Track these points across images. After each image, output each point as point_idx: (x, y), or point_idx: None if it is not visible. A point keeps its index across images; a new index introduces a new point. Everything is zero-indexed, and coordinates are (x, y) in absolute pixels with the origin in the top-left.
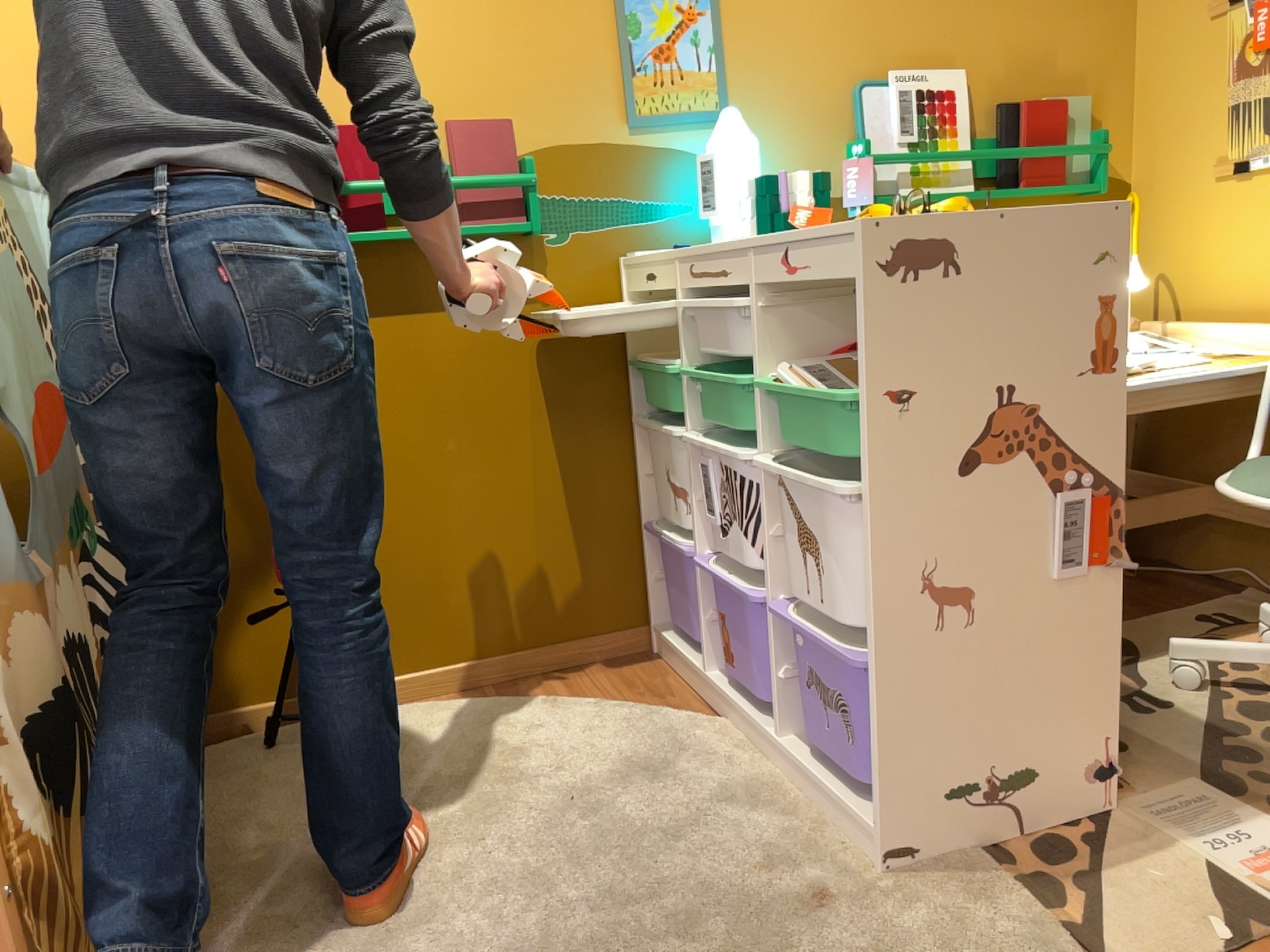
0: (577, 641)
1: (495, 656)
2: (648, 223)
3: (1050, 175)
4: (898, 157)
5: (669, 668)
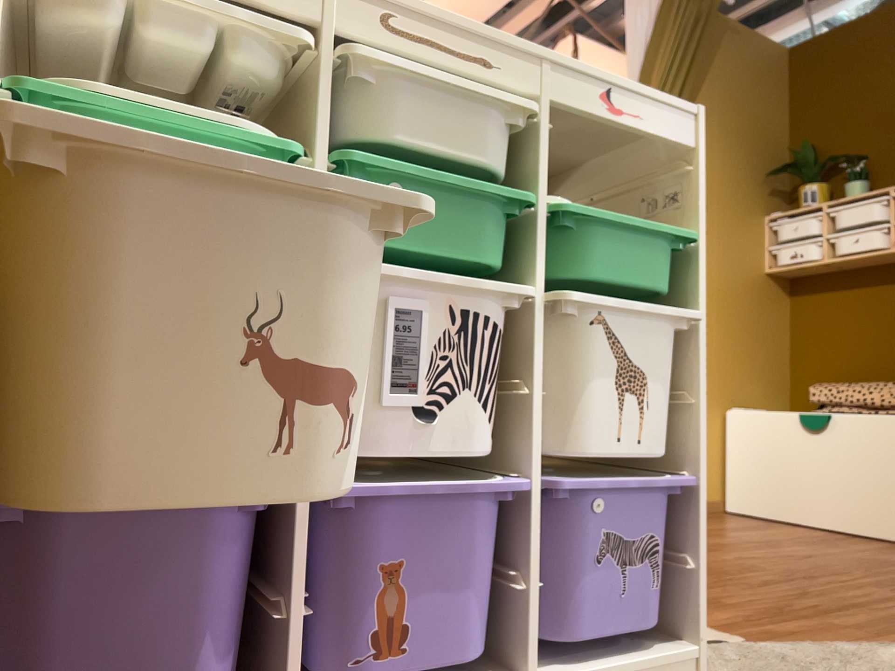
0: None
1: None
2: None
3: None
4: None
5: None
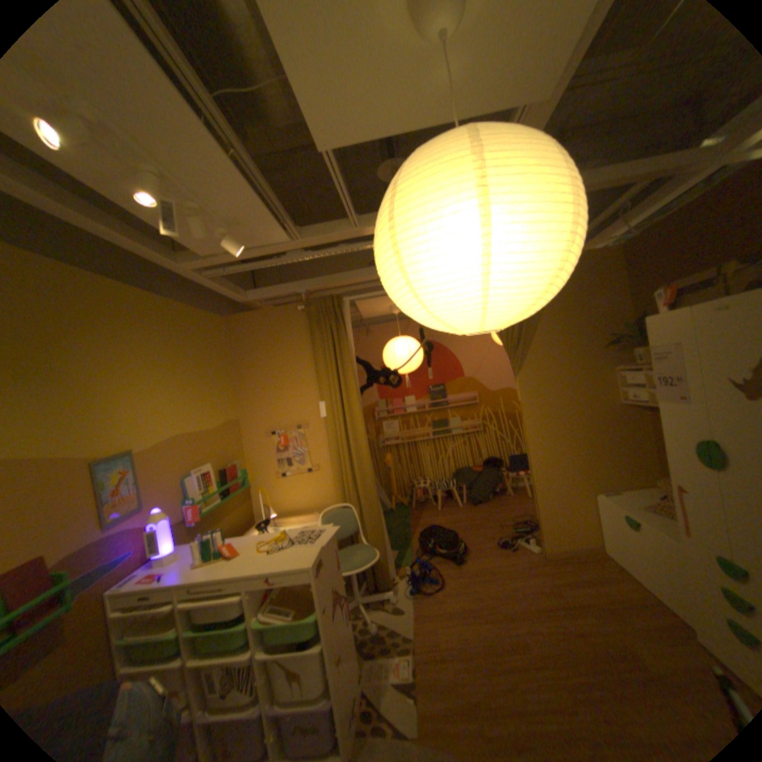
0: None
1: None
2: (114, 570)
3: (236, 487)
4: (204, 500)
5: None
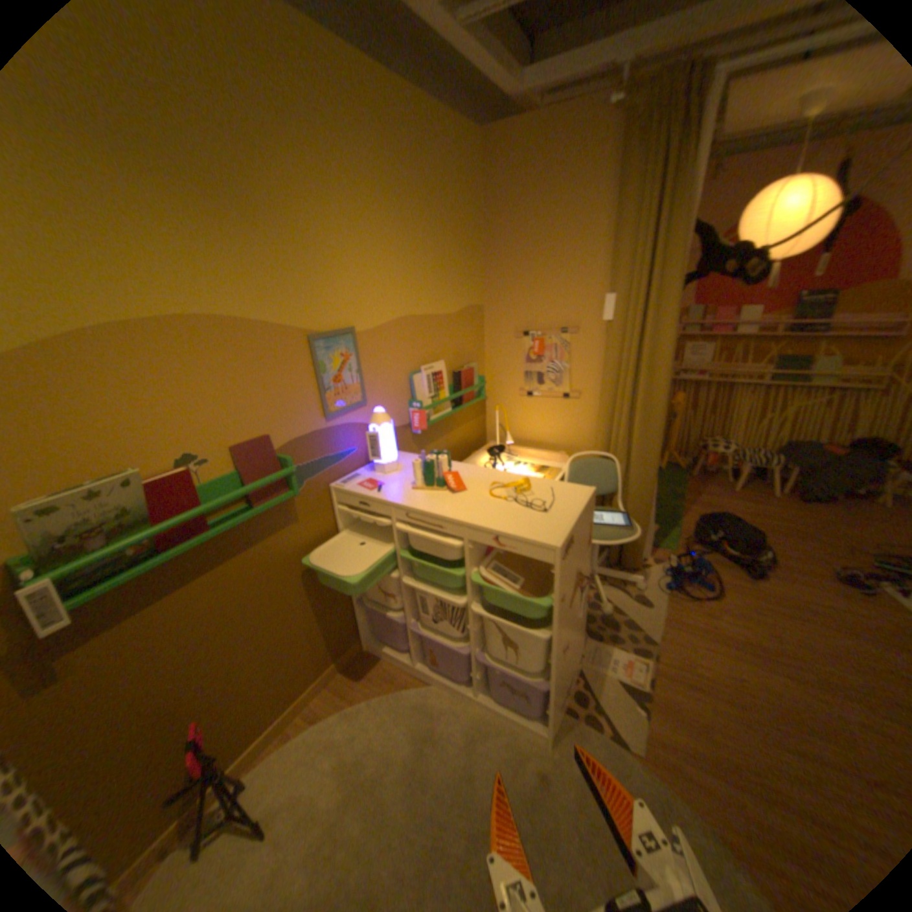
0: (332, 667)
1: (296, 702)
2: (339, 463)
3: (471, 396)
4: (433, 406)
5: (380, 659)
